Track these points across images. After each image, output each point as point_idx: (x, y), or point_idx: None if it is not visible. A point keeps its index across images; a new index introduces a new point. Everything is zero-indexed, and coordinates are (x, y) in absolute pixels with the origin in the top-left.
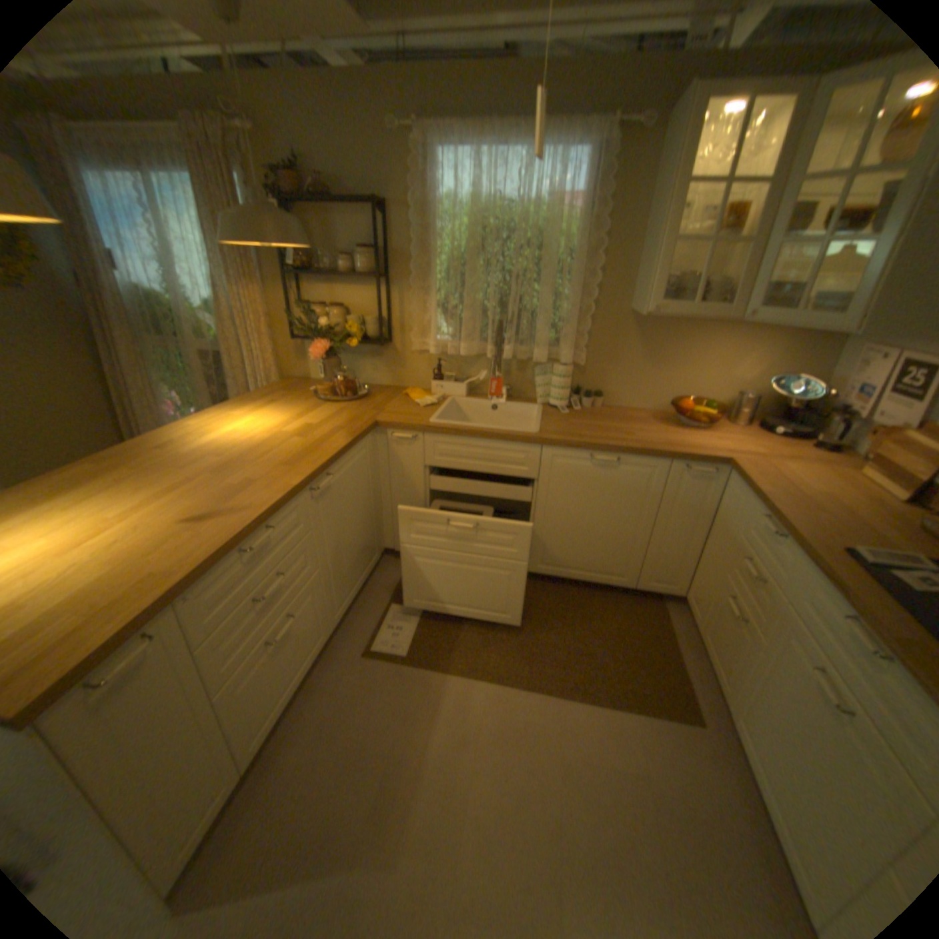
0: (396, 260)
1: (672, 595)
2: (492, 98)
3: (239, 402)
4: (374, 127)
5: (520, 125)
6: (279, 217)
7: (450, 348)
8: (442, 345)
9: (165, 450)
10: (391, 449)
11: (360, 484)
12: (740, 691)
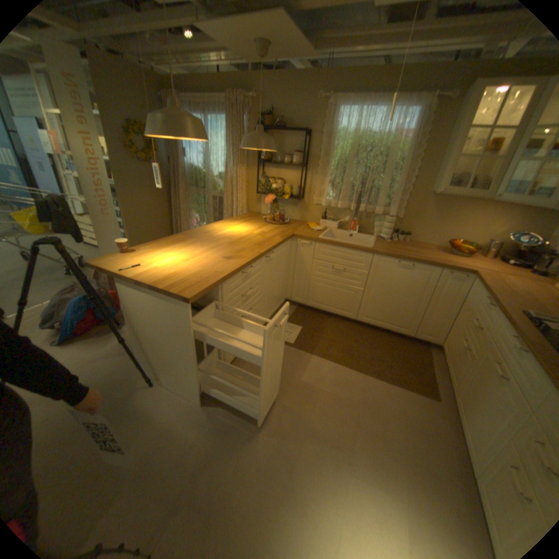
0: (311, 159)
1: (435, 343)
2: (371, 83)
3: (231, 220)
4: (311, 96)
5: (384, 96)
6: (267, 138)
7: (332, 203)
8: (328, 202)
9: (207, 234)
10: (297, 248)
11: (282, 262)
12: (461, 385)
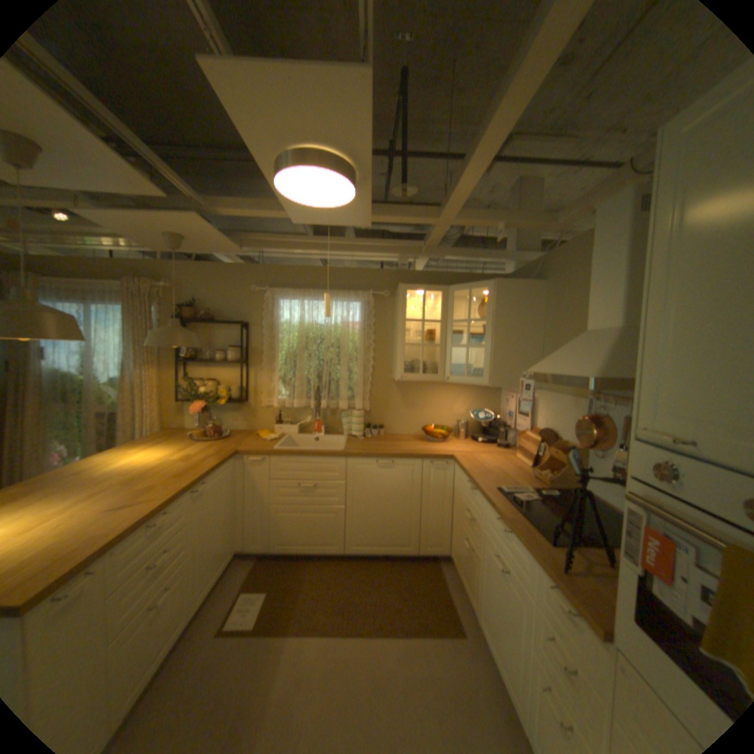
0: (253, 354)
1: (442, 556)
2: (309, 281)
3: (130, 445)
4: (244, 289)
5: (324, 293)
6: (186, 333)
7: (286, 404)
8: (281, 402)
9: (78, 476)
10: (245, 470)
11: (221, 495)
12: (478, 601)
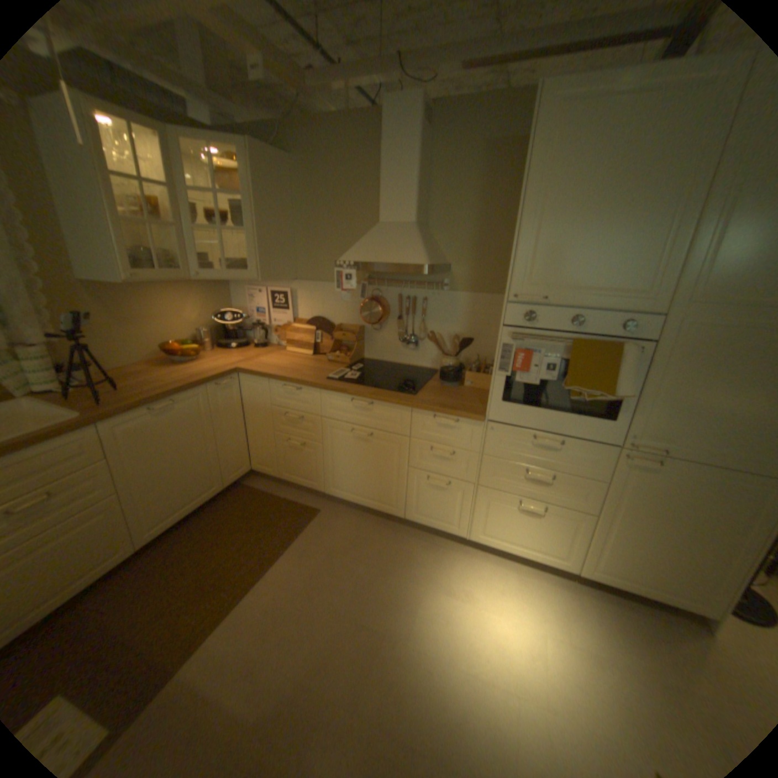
0: None
1: (244, 475)
2: None
3: None
4: None
5: None
6: None
7: None
8: None
9: None
10: None
11: None
12: (321, 478)
